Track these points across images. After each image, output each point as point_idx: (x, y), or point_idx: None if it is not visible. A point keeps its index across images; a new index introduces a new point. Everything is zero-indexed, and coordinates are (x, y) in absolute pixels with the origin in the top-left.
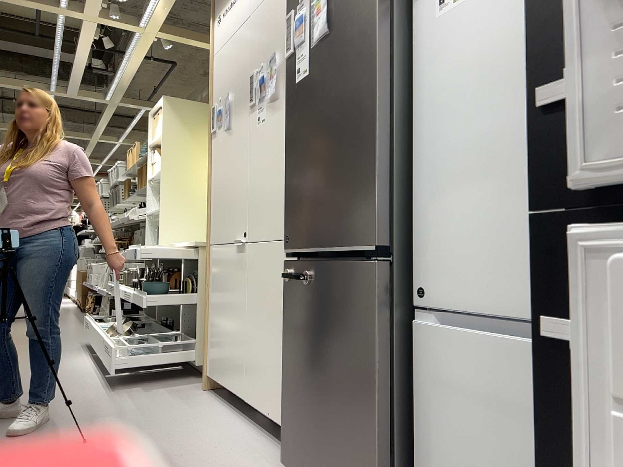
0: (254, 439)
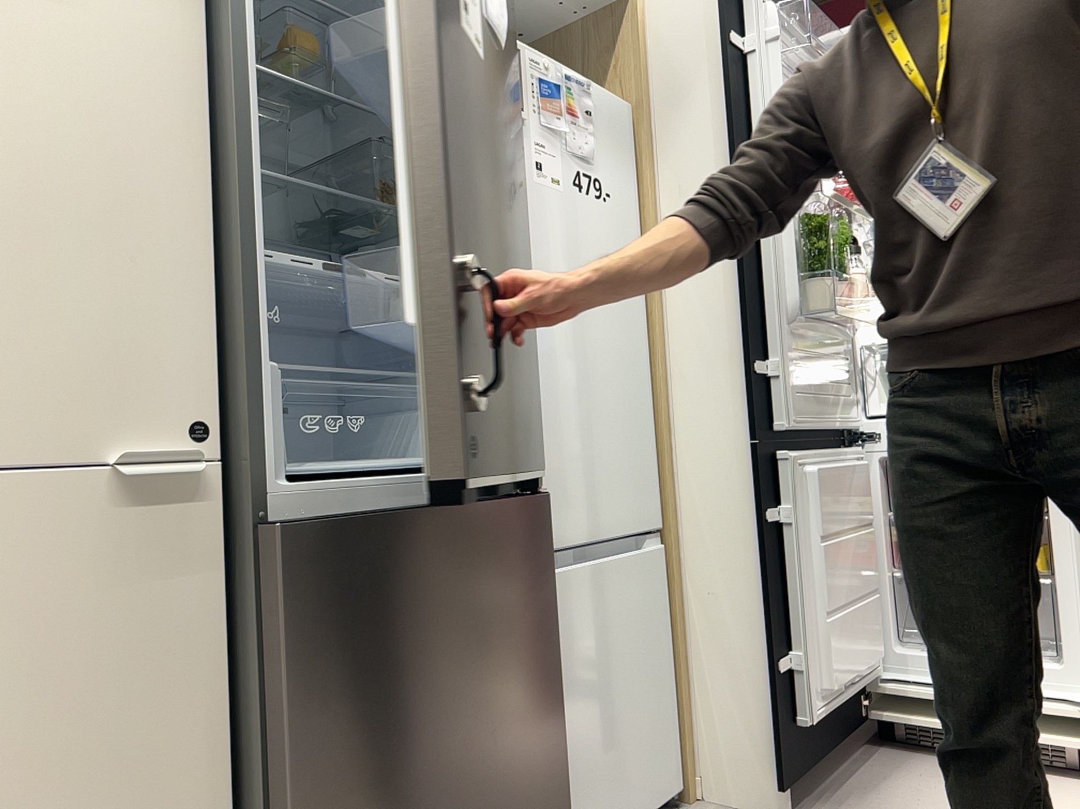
0: None
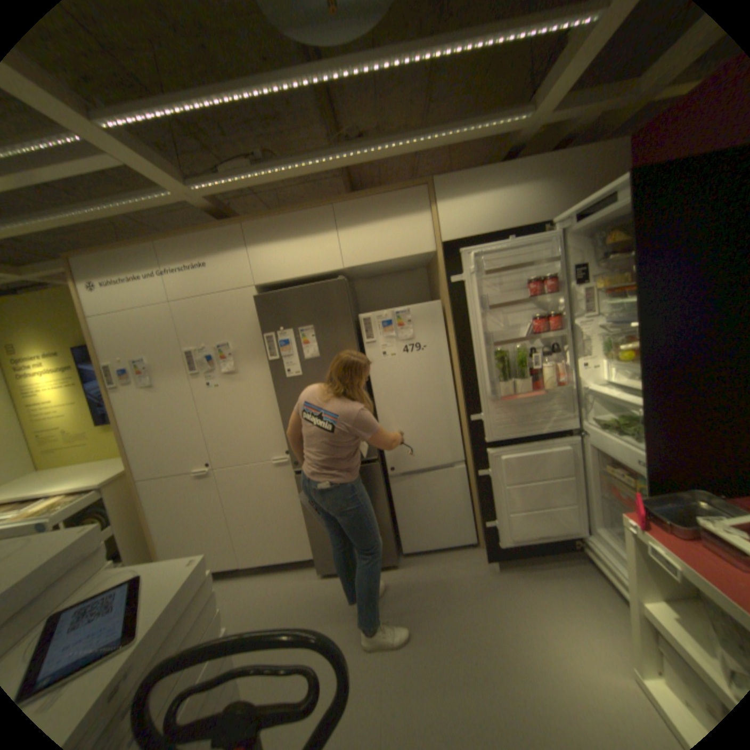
0: (269, 581)
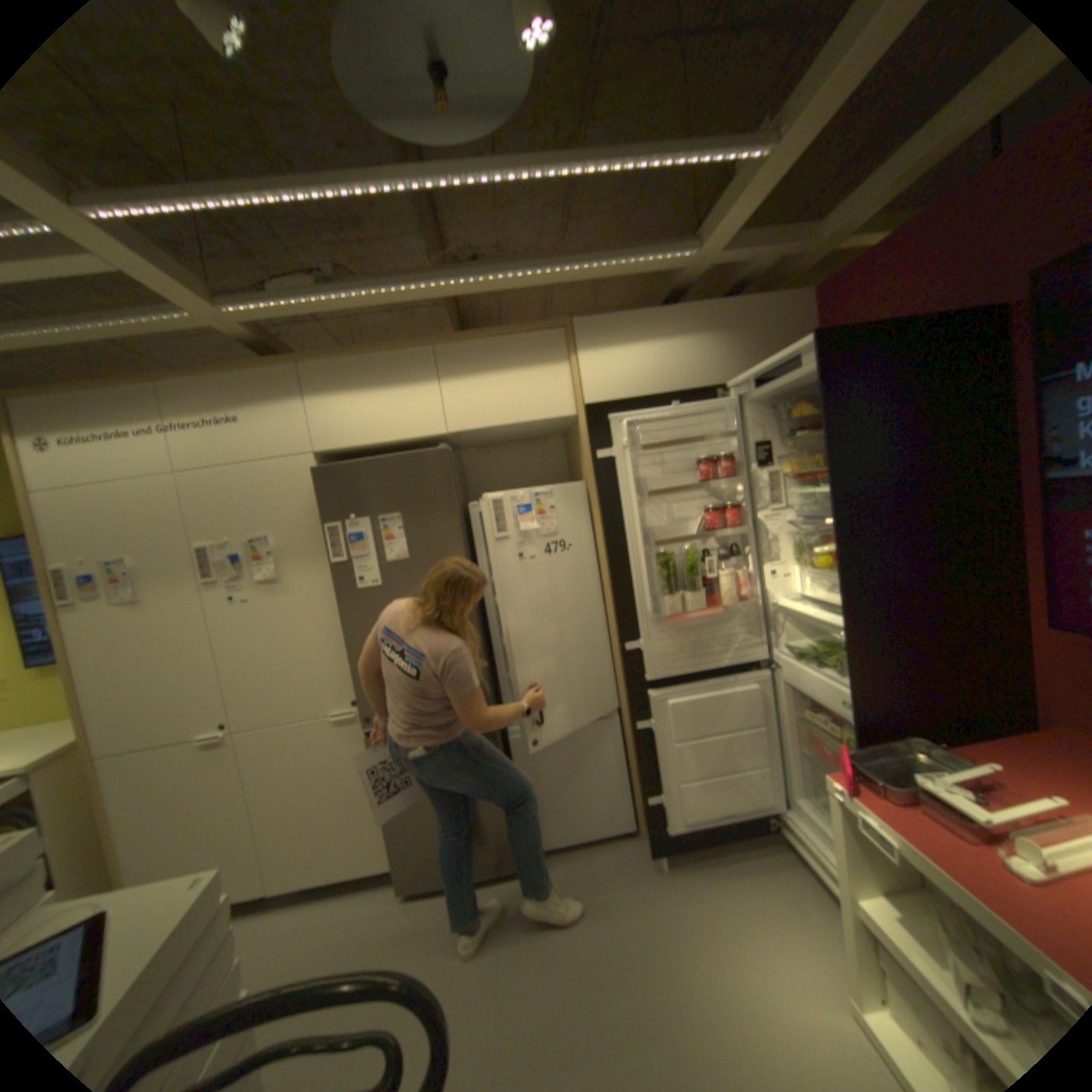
0: (317, 913)
